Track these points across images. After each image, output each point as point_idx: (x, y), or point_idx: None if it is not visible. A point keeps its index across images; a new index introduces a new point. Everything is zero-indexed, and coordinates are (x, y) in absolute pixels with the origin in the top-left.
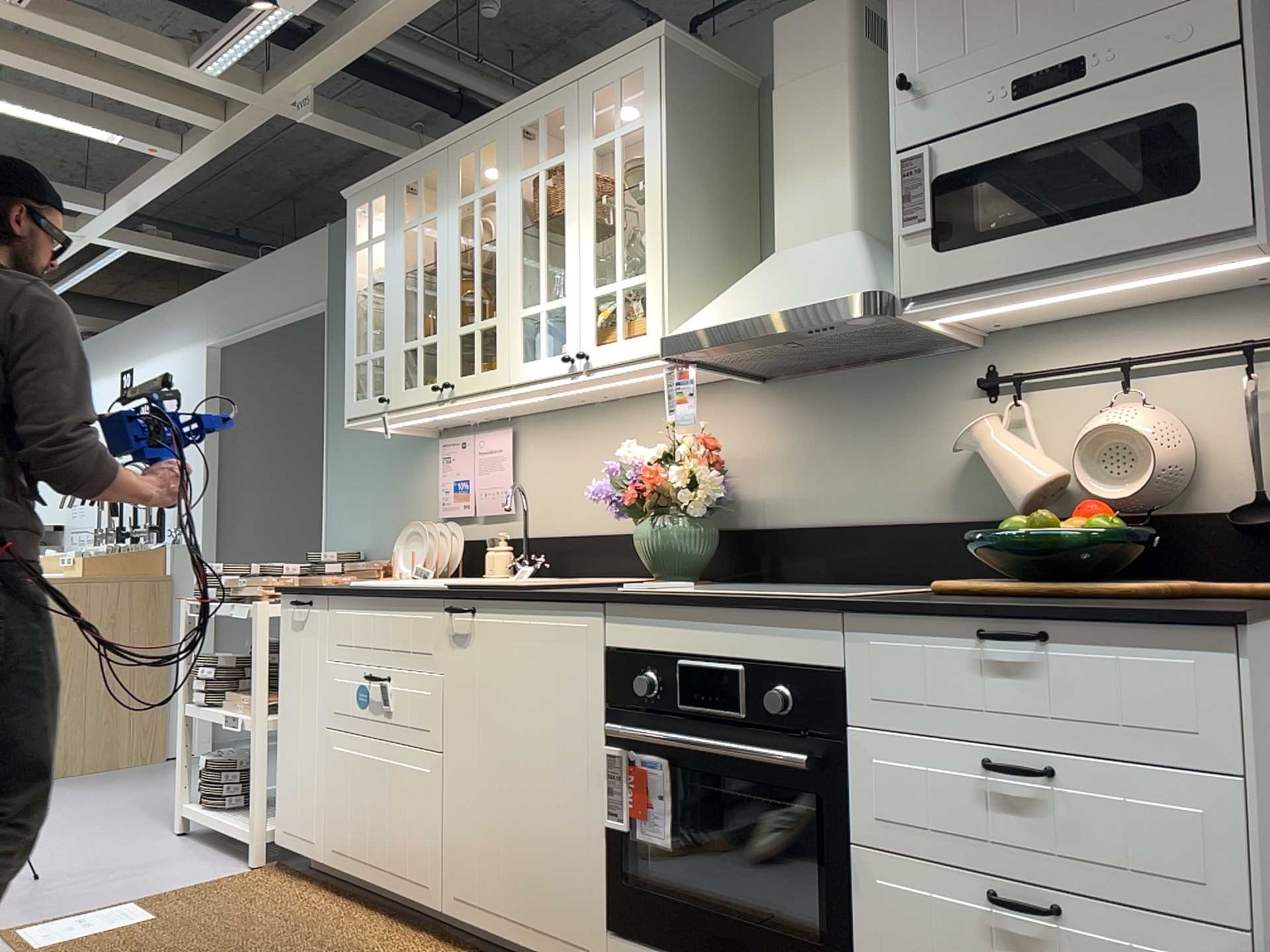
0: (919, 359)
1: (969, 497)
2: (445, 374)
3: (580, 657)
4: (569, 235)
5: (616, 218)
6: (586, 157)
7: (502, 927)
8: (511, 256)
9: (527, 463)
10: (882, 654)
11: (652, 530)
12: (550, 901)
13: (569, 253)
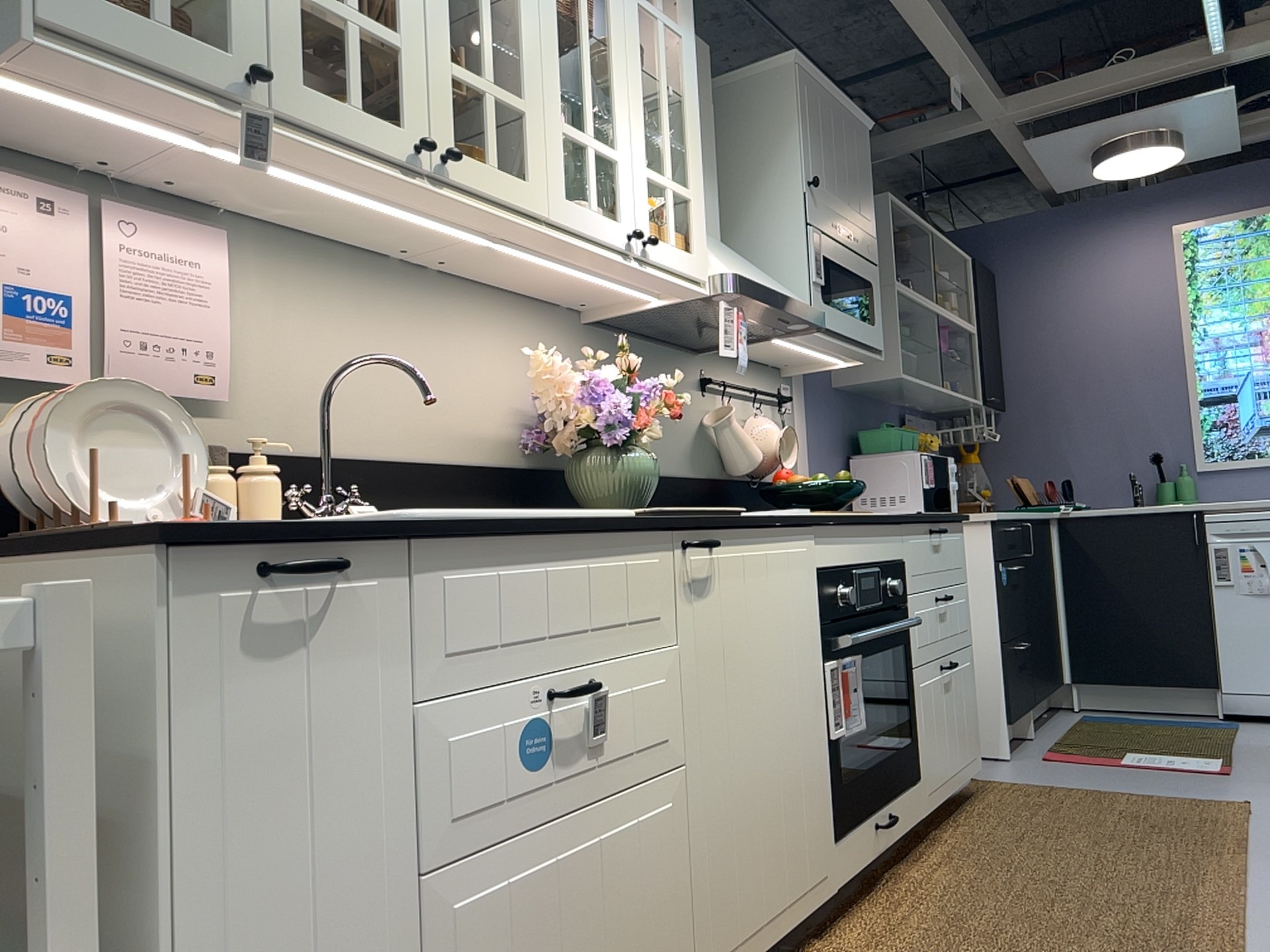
0: (677, 350)
1: (701, 461)
2: (426, 126)
3: (807, 582)
4: (620, 80)
5: (666, 109)
6: (633, 5)
7: (764, 939)
8: (545, 32)
9: (250, 313)
10: (914, 548)
11: (635, 460)
12: (802, 855)
13: (621, 102)
